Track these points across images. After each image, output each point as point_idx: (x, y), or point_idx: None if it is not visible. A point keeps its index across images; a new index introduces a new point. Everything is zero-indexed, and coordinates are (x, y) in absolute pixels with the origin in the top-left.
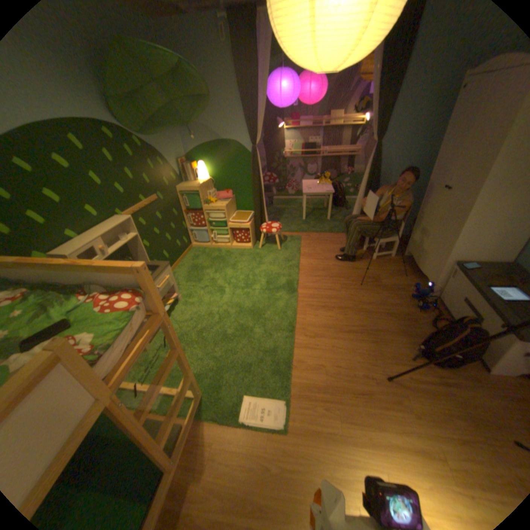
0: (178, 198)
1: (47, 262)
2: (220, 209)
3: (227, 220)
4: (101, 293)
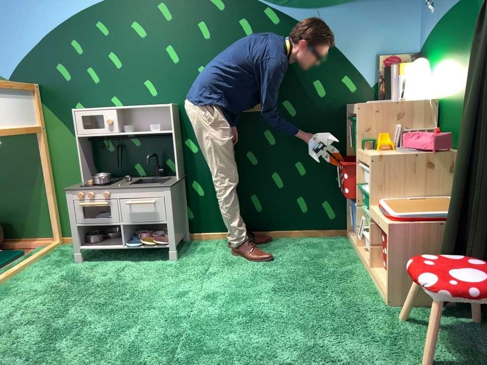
0: (346, 127)
1: None
2: (368, 160)
3: (371, 194)
4: None
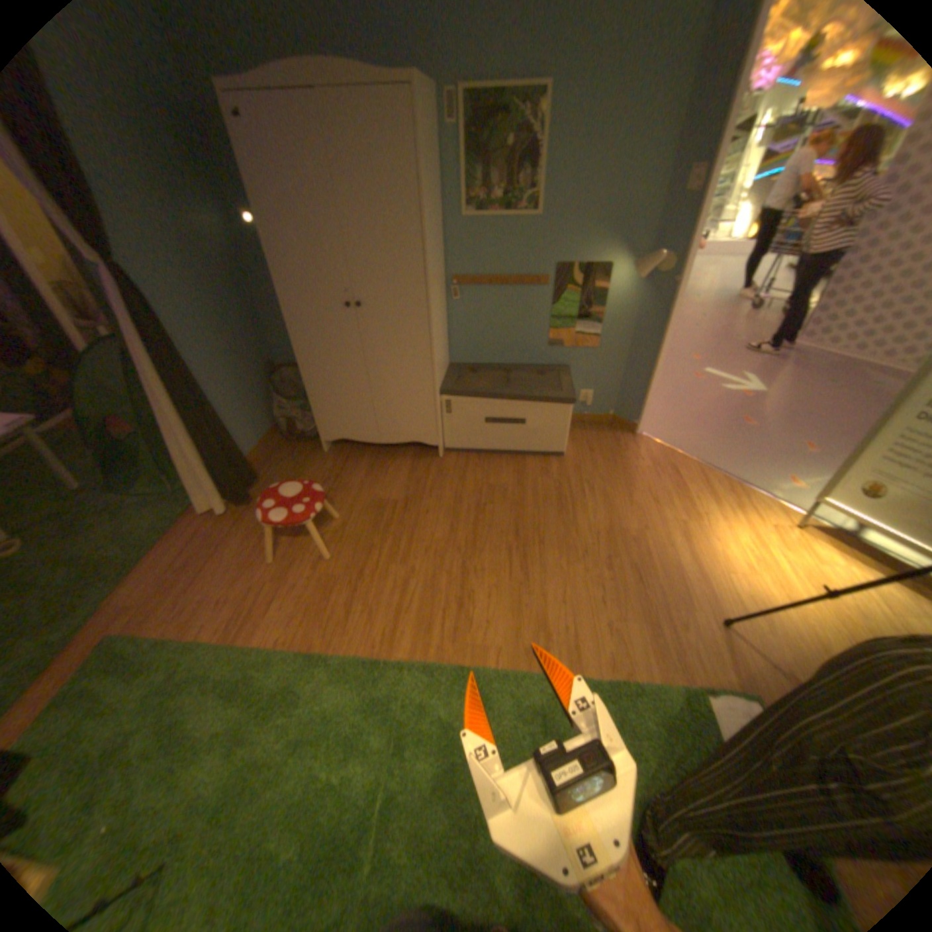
0: None
1: None
2: None
3: None
4: None
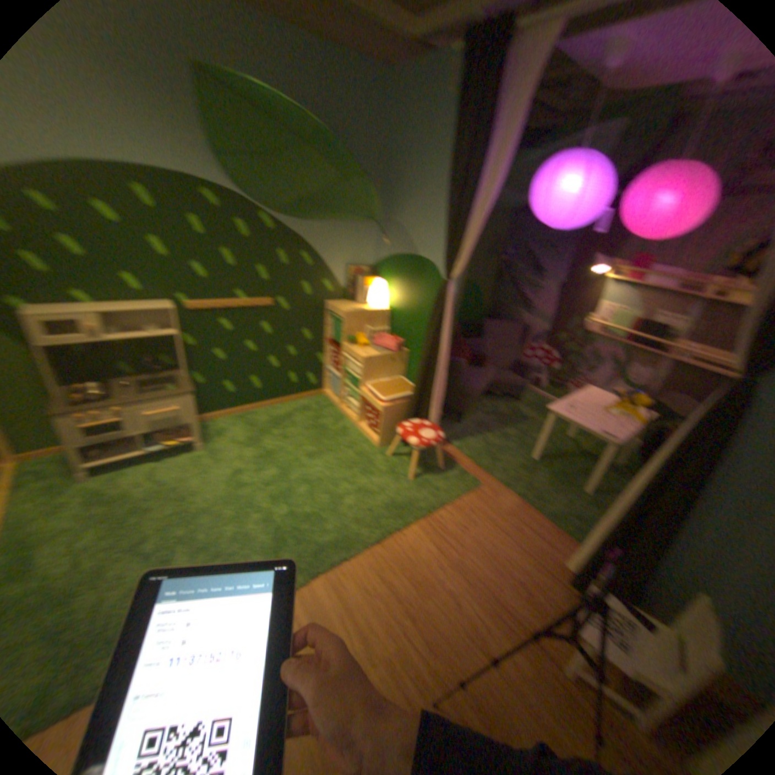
0: (327, 320)
1: None
2: (359, 360)
3: (362, 382)
4: None
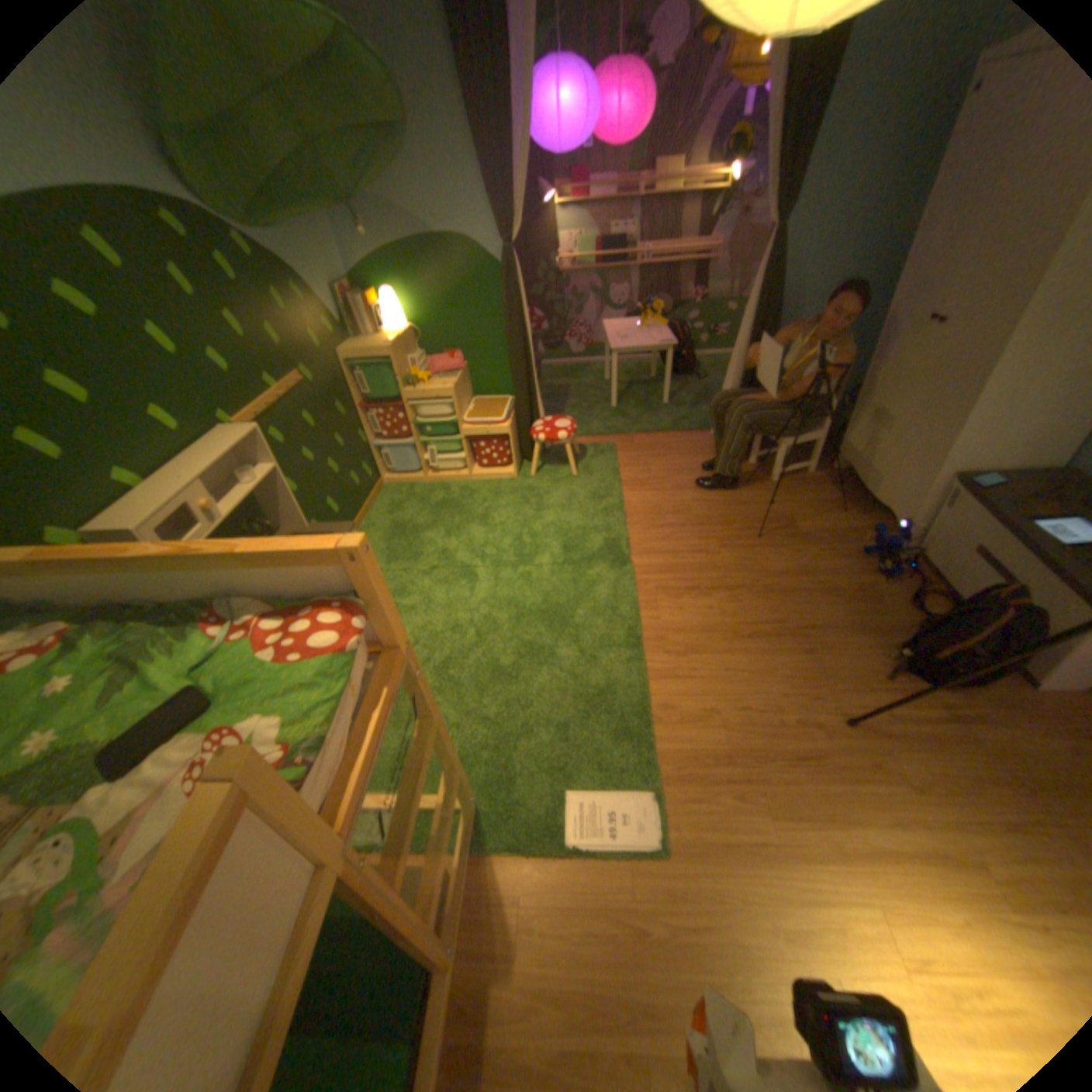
0: (344, 376)
1: (113, 554)
2: (441, 394)
3: (458, 419)
4: (252, 613)
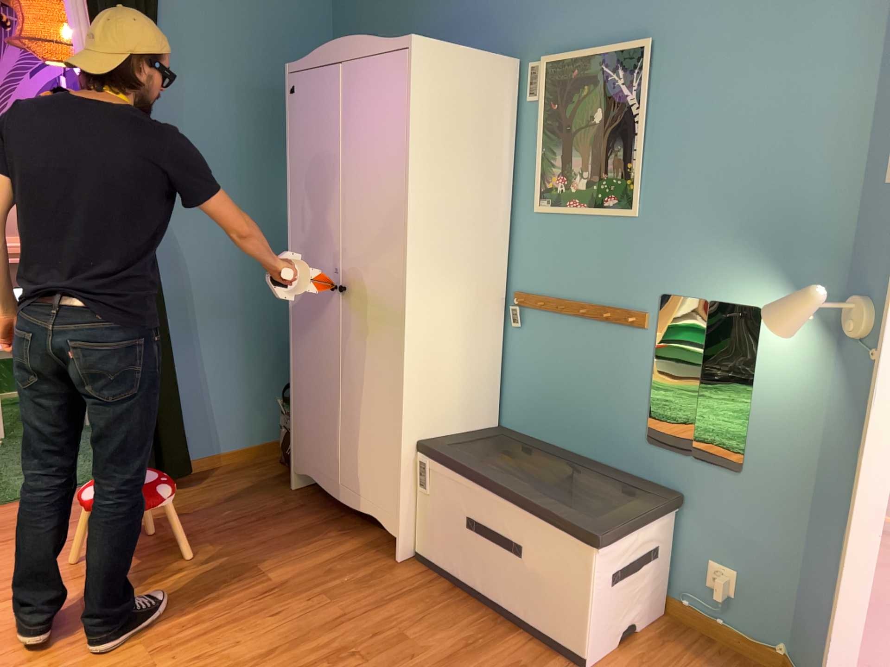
0: None
1: None
2: None
3: None
4: None
